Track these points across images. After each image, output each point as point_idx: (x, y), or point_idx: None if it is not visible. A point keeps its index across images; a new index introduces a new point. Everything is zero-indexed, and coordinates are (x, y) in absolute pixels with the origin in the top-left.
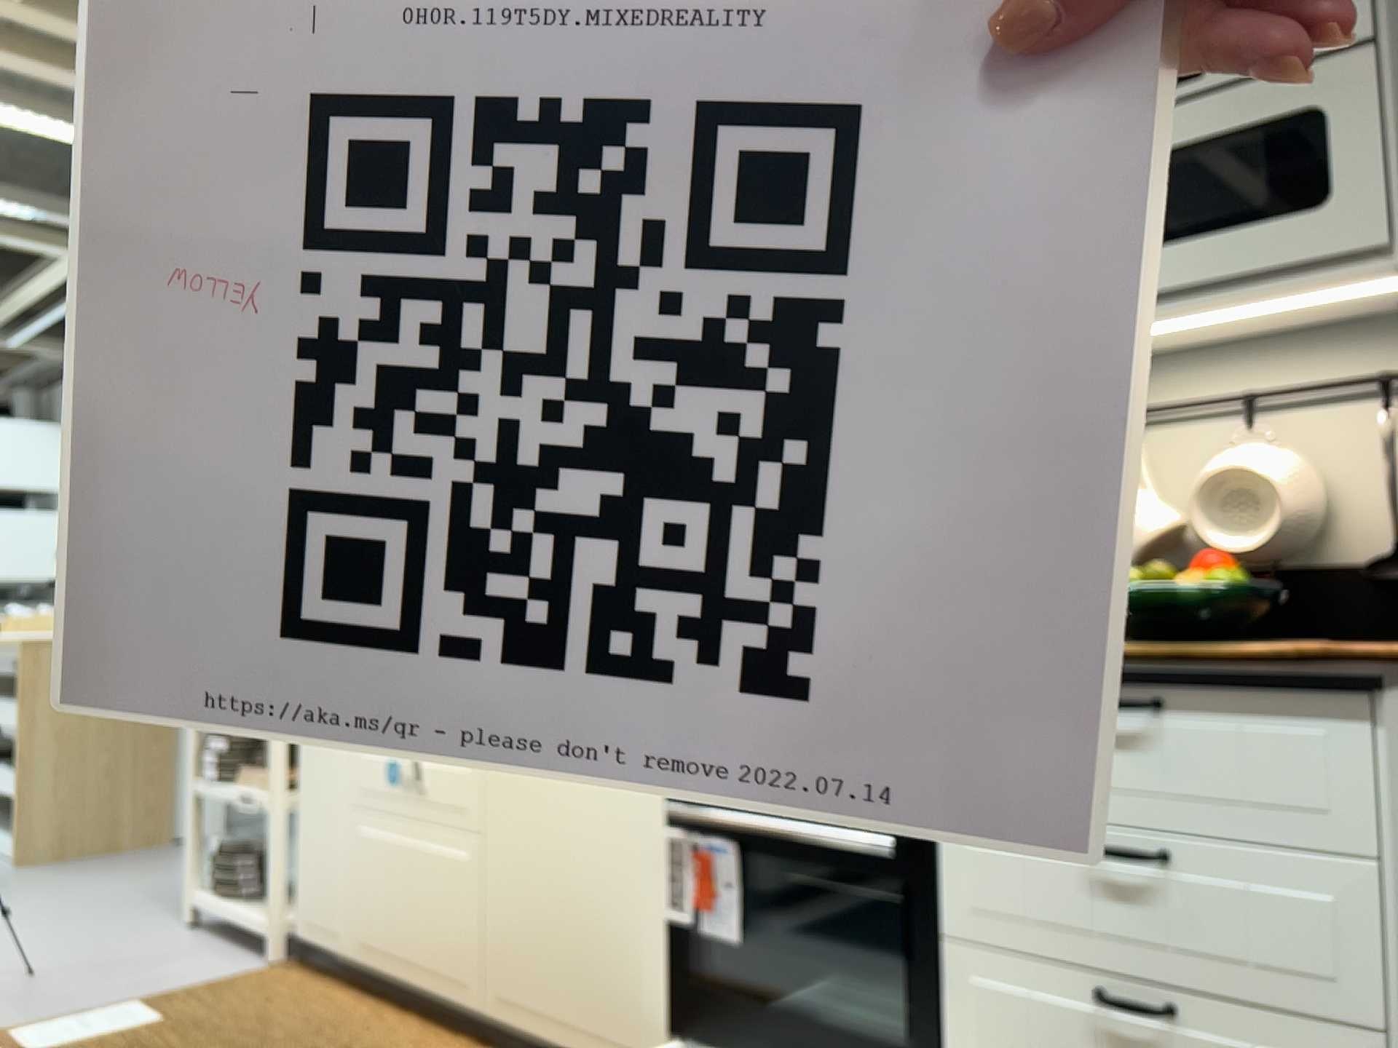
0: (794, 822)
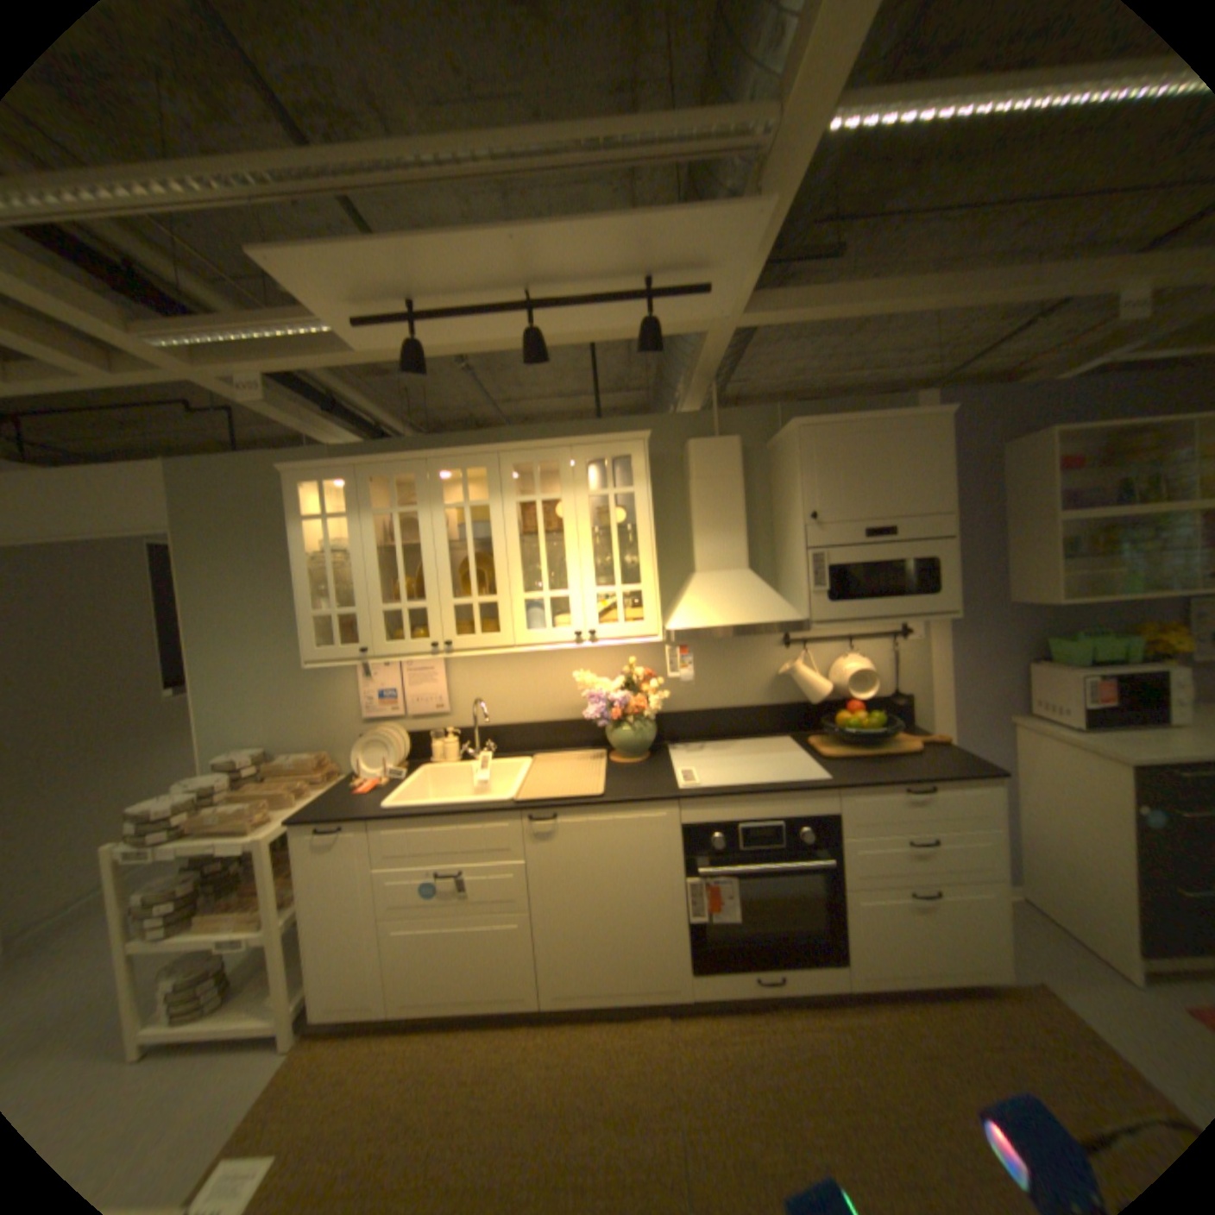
0: (769, 863)
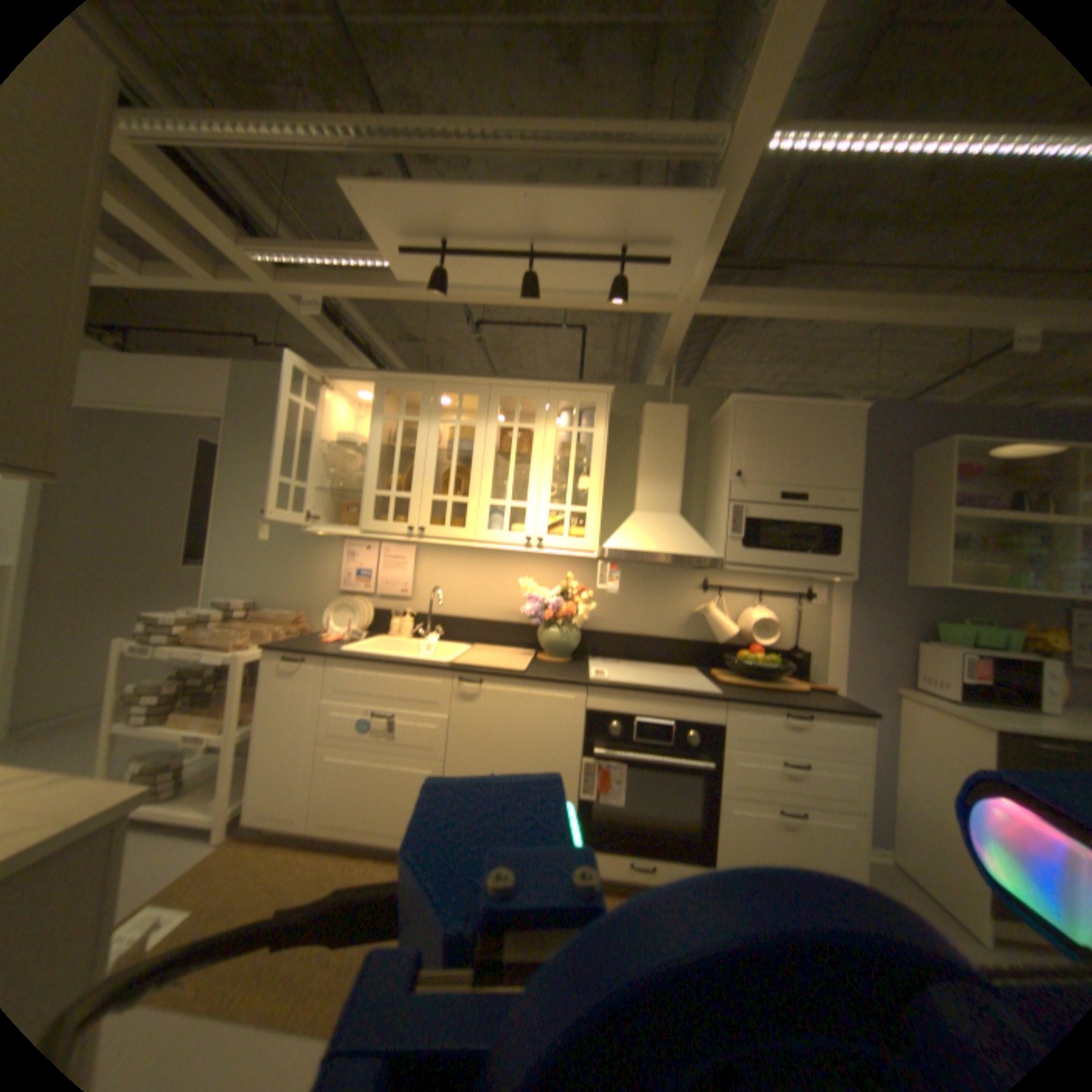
0: (655, 757)
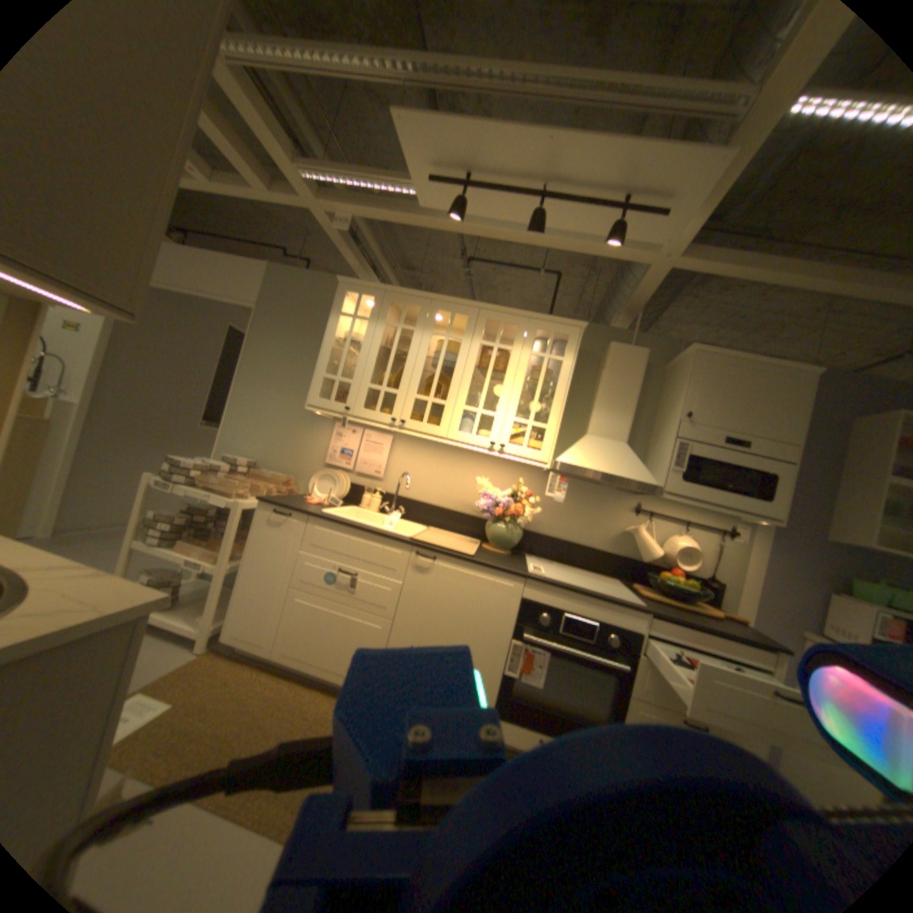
0: (577, 650)
